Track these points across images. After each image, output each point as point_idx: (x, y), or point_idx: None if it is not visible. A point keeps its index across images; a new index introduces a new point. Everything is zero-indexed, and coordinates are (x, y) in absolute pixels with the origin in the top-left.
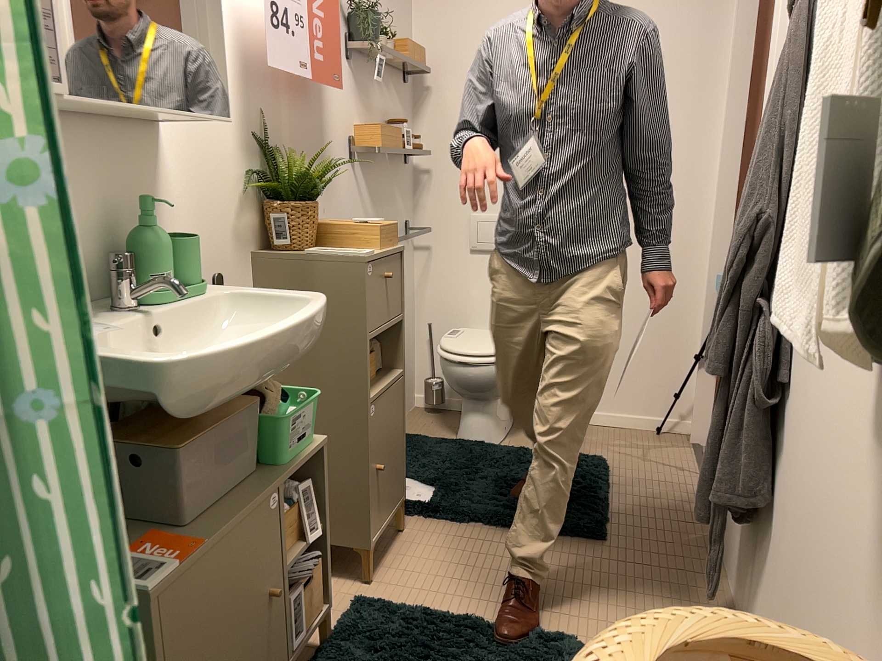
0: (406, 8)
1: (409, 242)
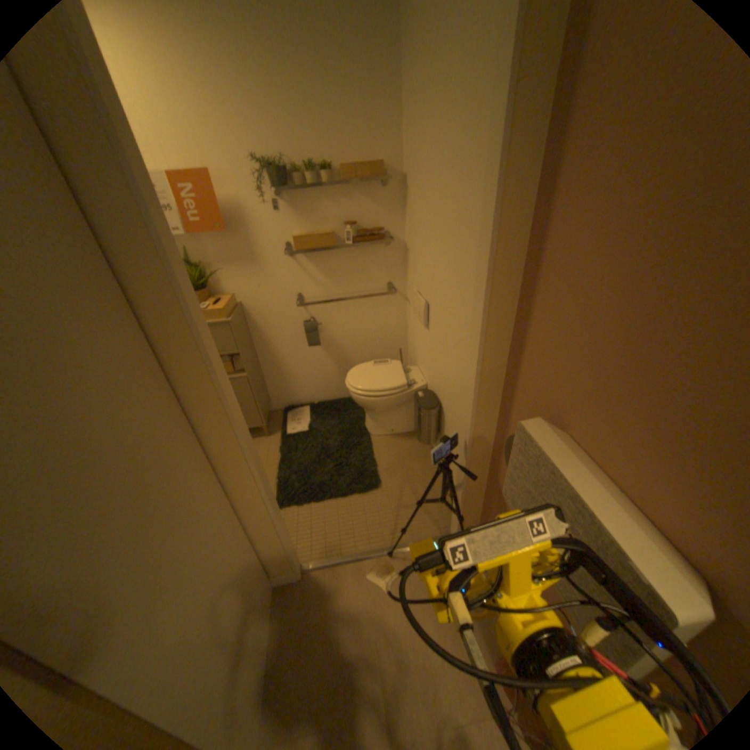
0: (388, 119)
1: (395, 296)
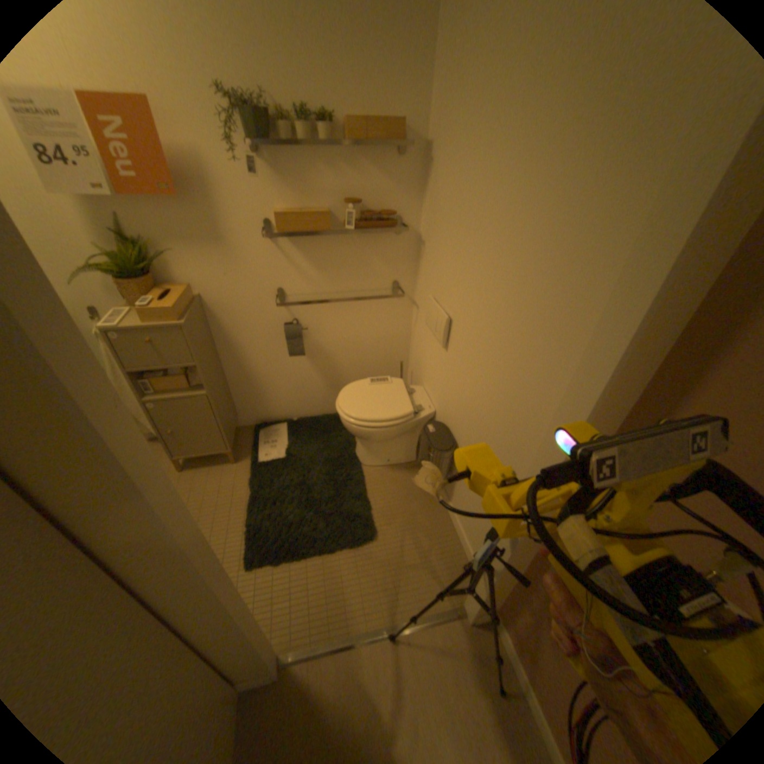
0: (415, 56)
1: (400, 298)
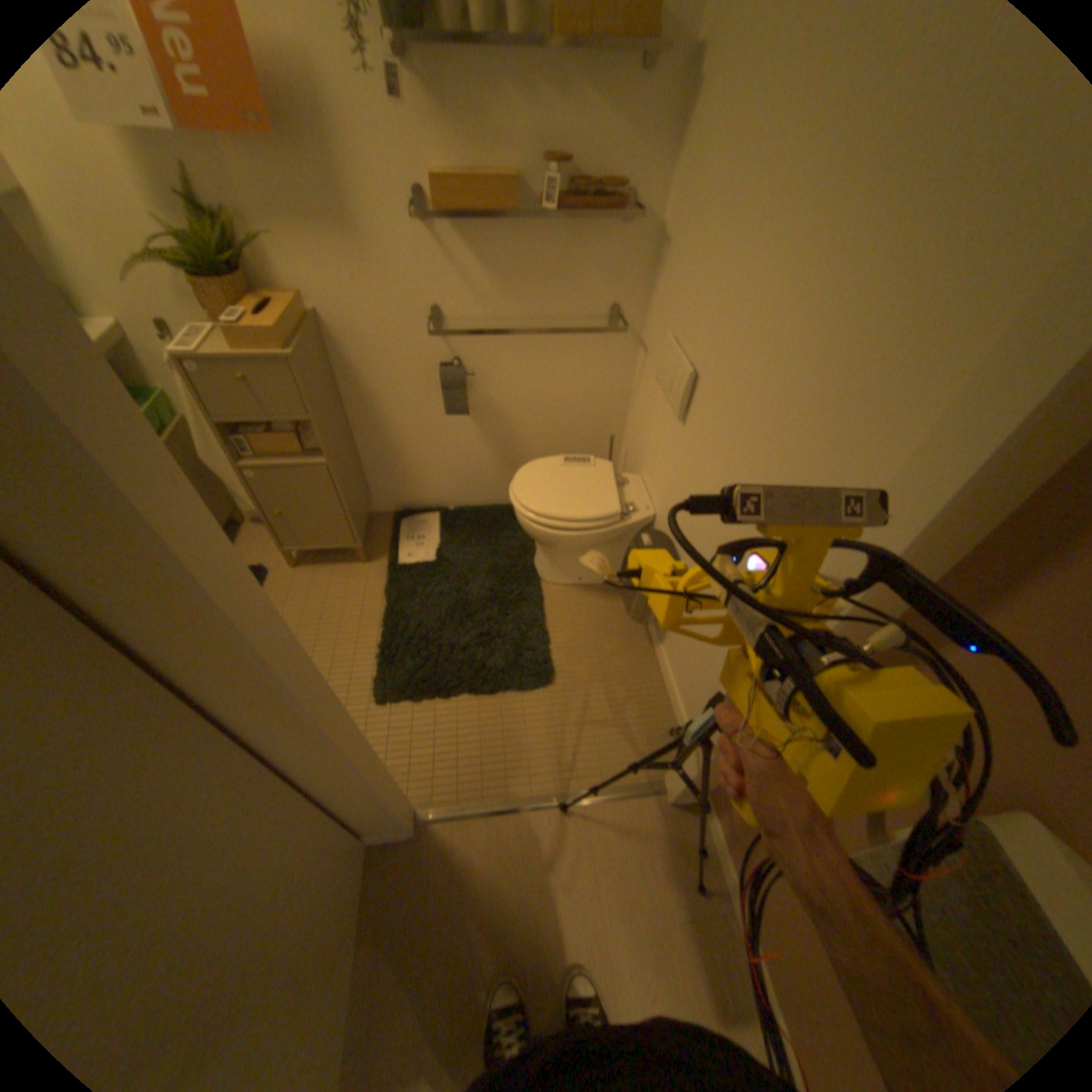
0: None
1: (621, 334)
